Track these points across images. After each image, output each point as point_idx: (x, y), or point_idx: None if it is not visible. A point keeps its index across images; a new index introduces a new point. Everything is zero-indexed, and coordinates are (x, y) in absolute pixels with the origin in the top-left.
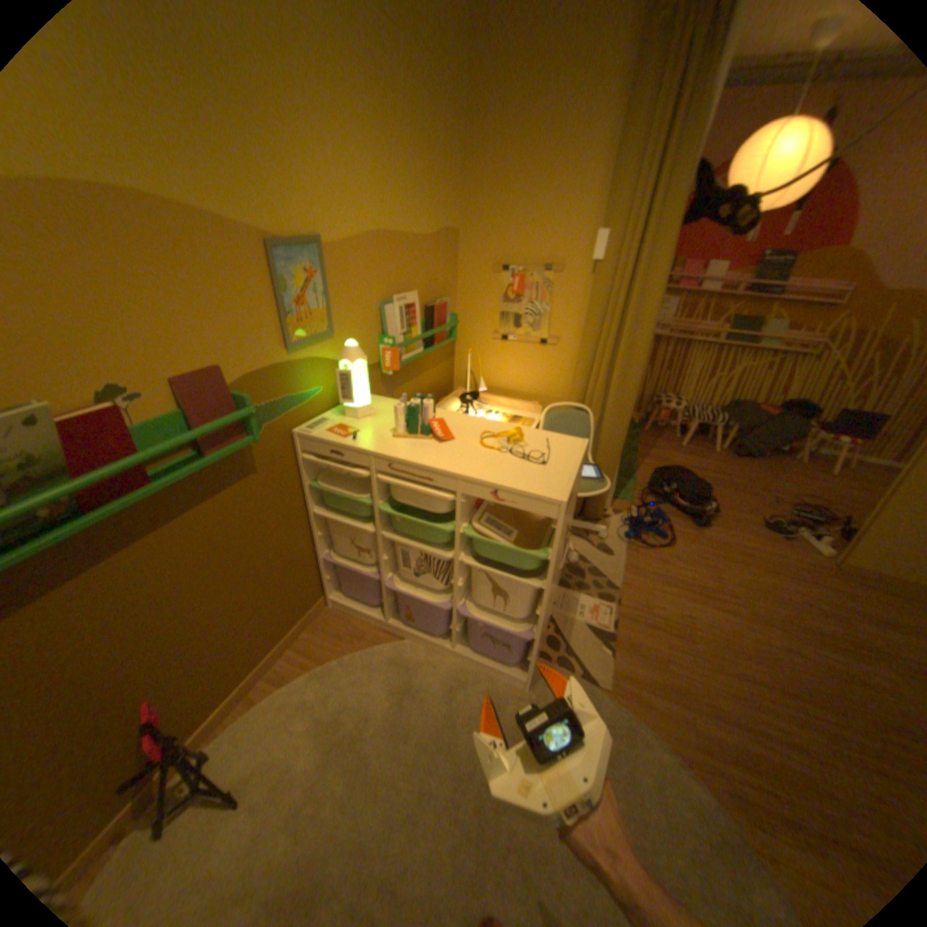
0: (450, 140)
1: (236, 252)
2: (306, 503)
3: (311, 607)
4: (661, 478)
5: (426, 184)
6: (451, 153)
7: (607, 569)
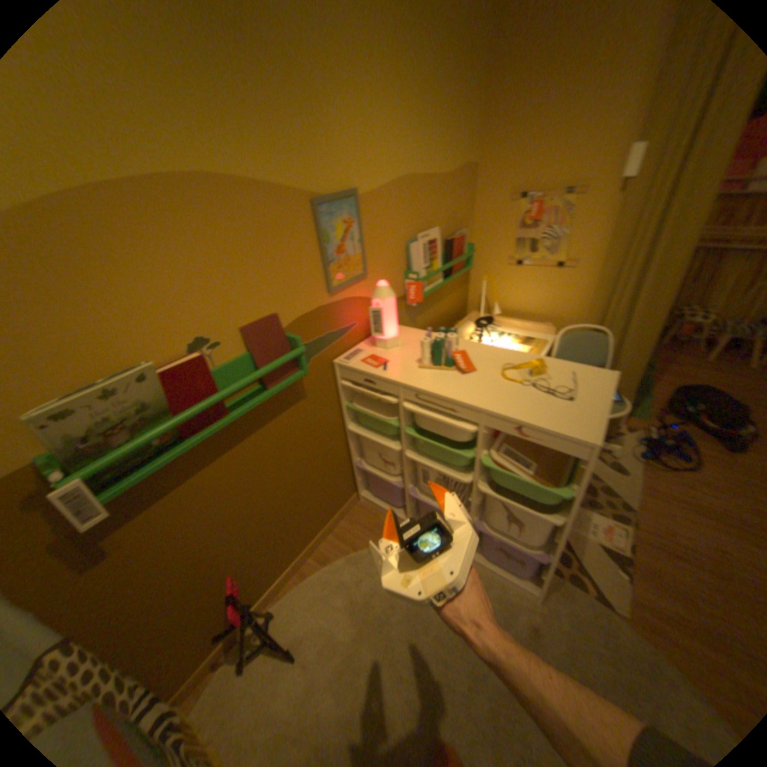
0: (473, 75)
1: (290, 214)
2: (344, 419)
3: (347, 501)
4: (683, 396)
5: (450, 123)
6: (474, 88)
7: (623, 489)
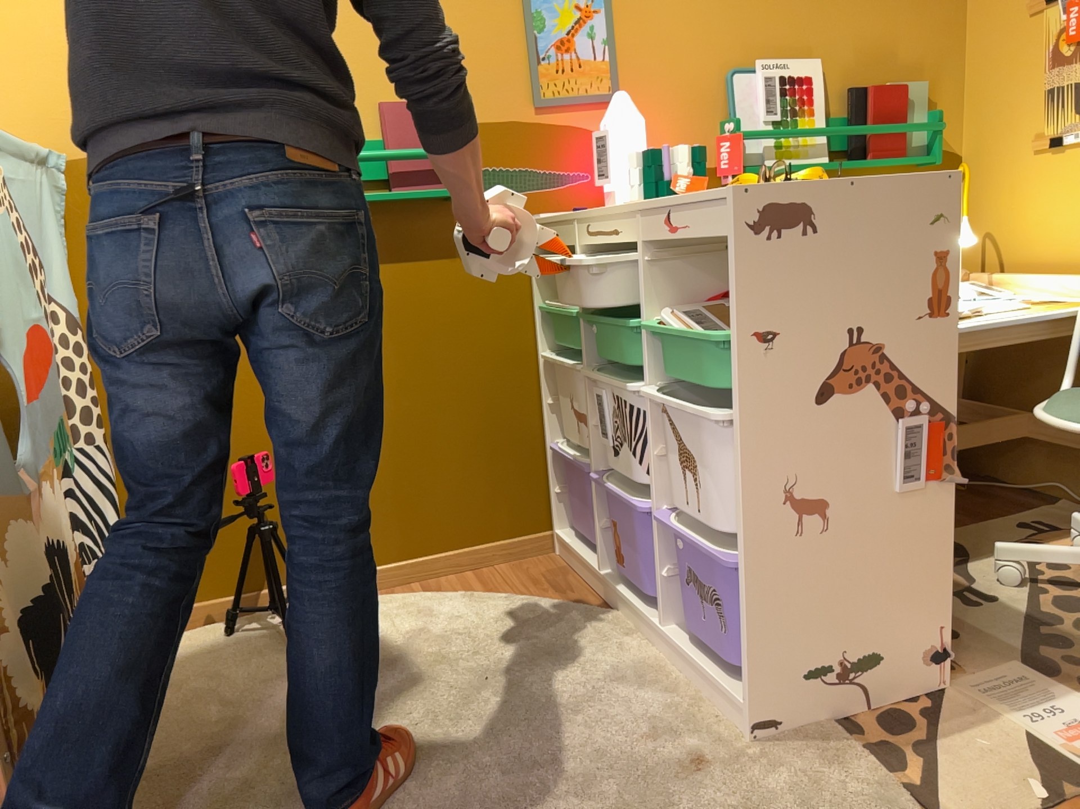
0: None
1: None
2: (537, 342)
3: (525, 533)
4: None
5: None
6: None
7: None
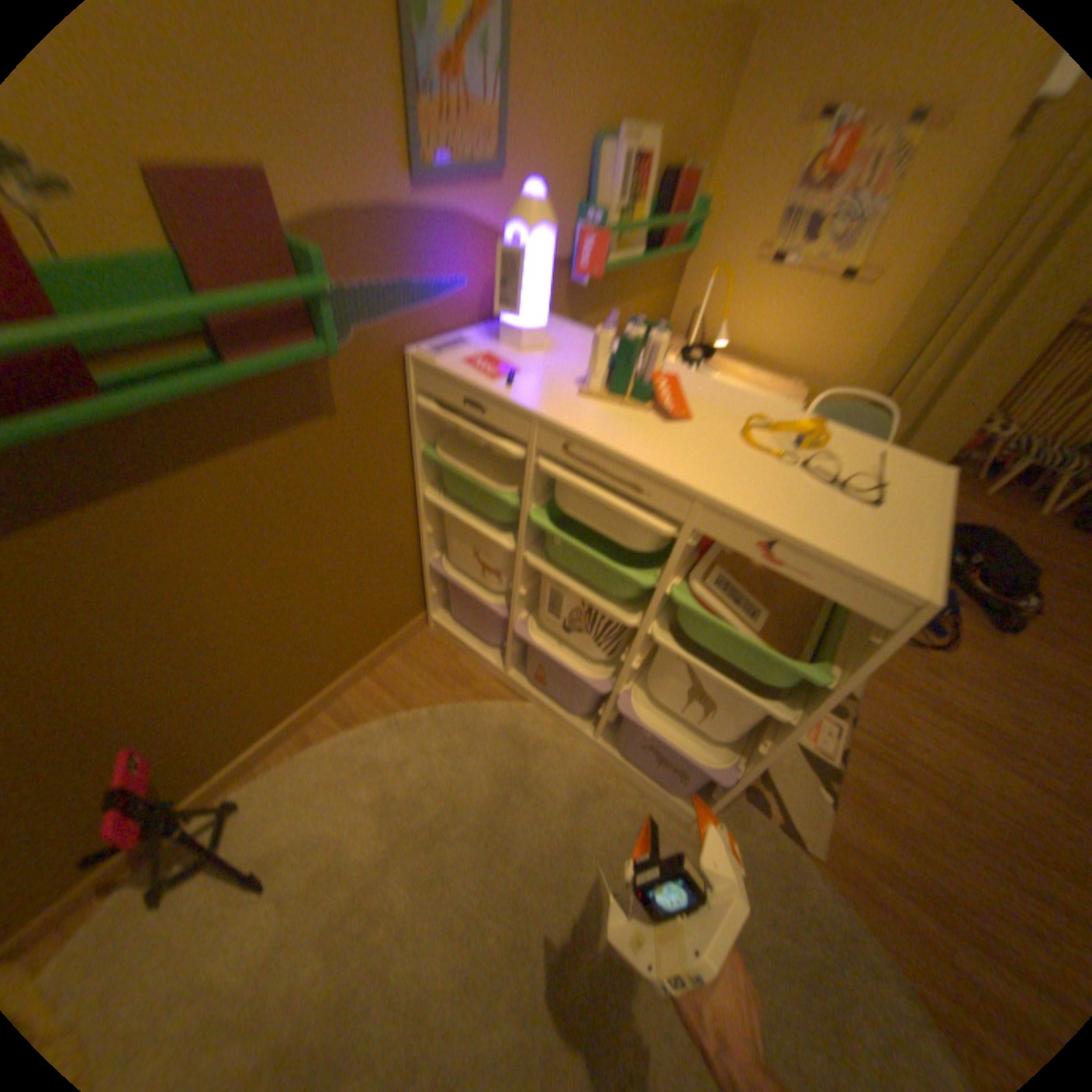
0: None
1: None
2: (414, 477)
3: (406, 623)
4: None
5: None
6: None
7: None
